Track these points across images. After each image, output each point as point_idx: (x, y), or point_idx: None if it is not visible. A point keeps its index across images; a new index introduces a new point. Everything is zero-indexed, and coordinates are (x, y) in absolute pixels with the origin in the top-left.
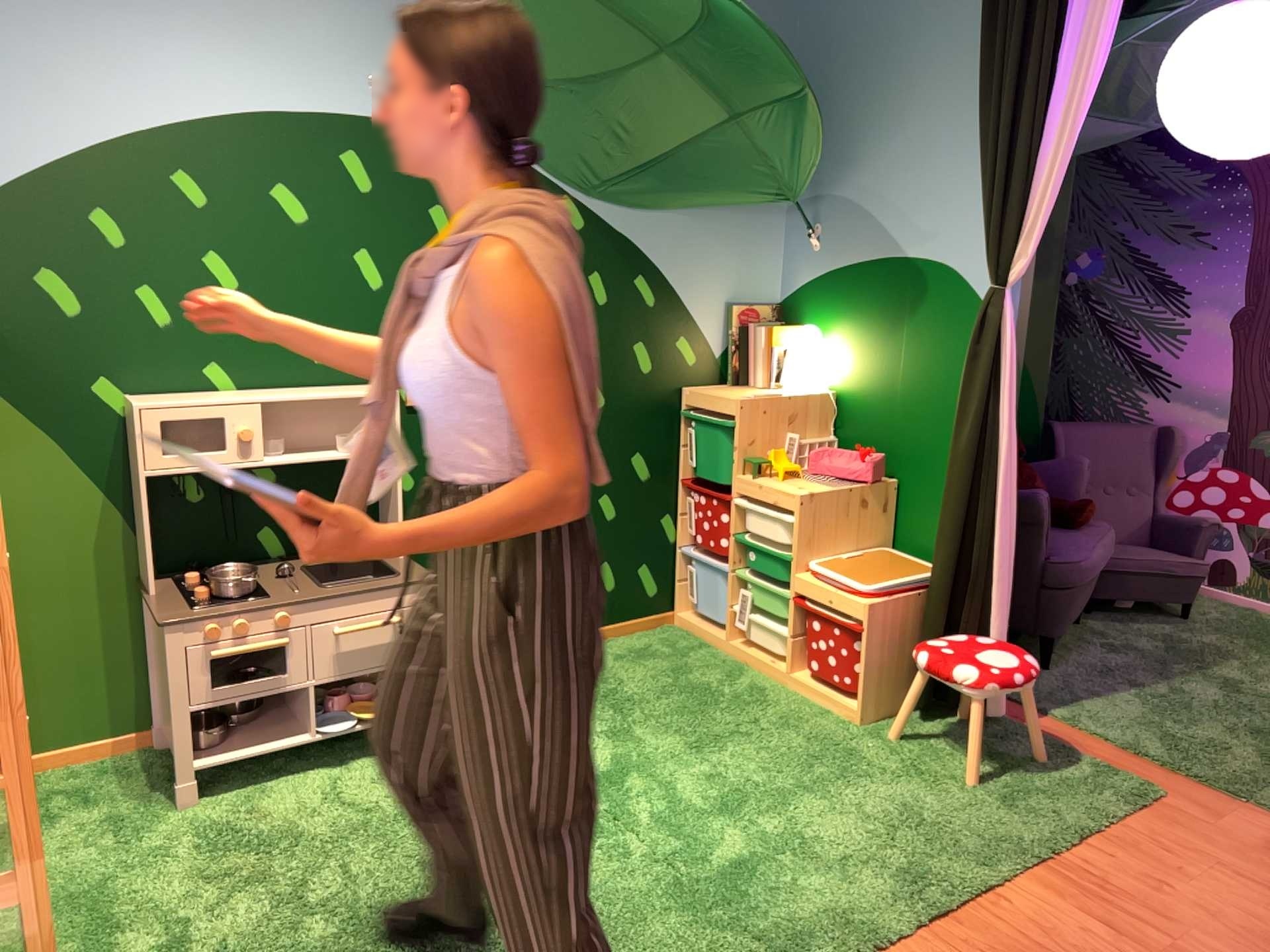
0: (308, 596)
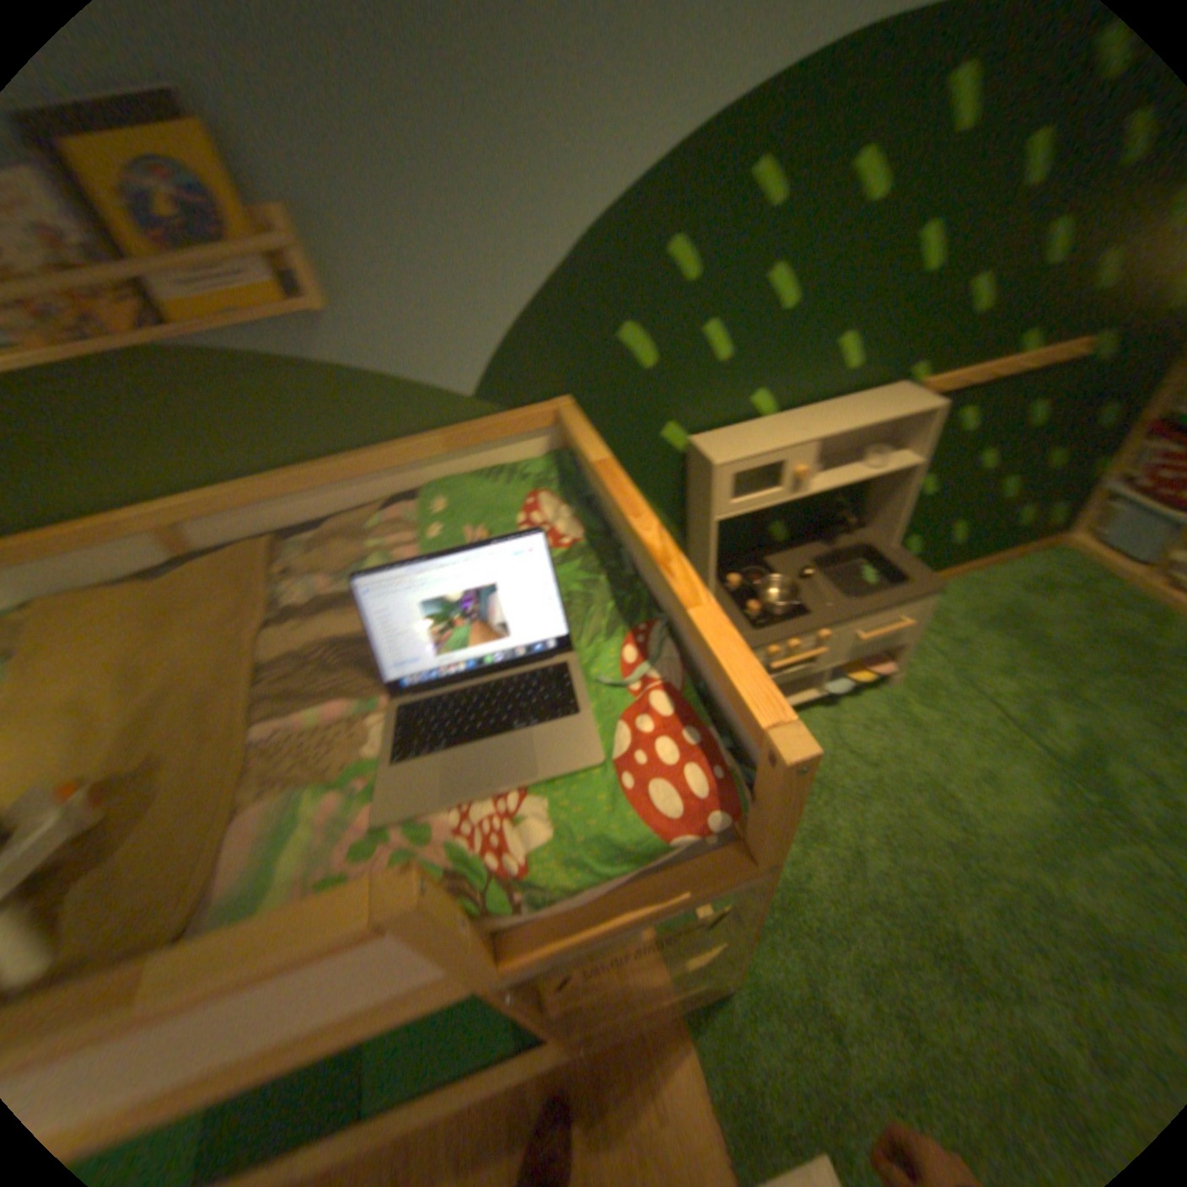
0: (844, 614)
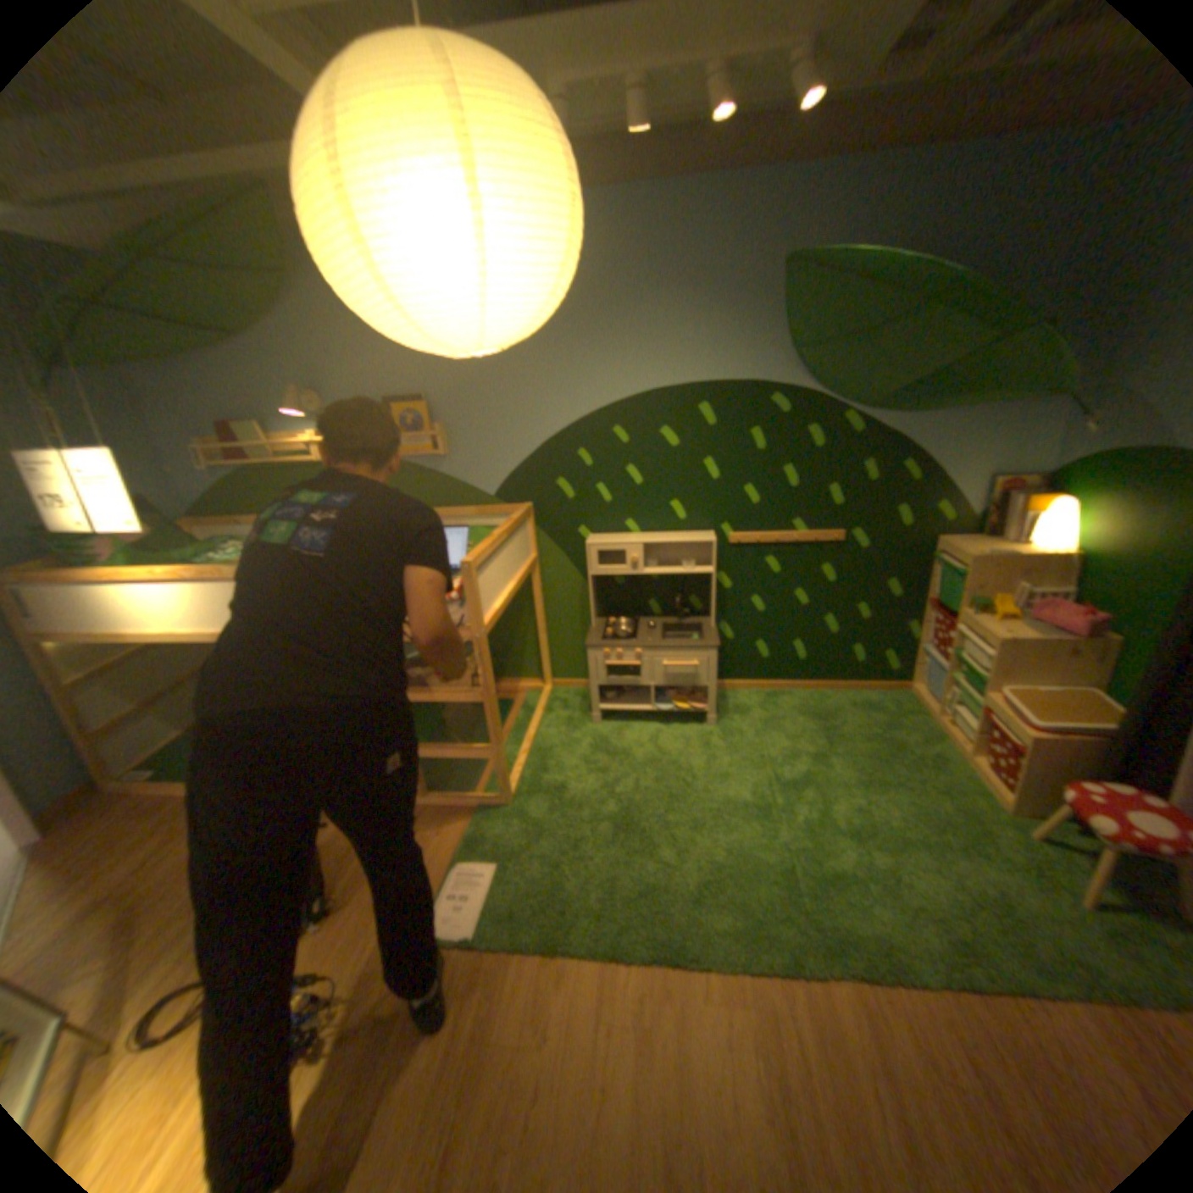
0: (651, 645)
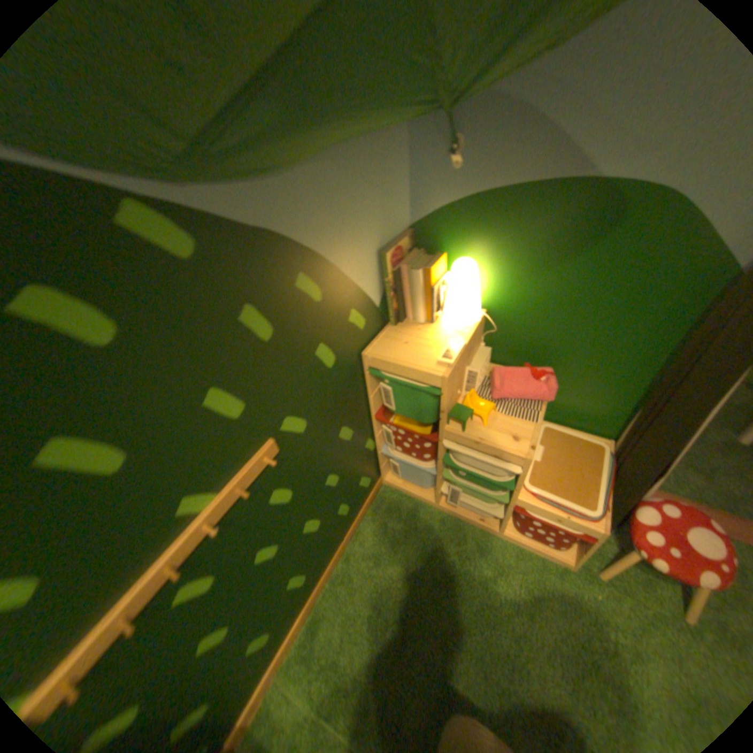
0: None
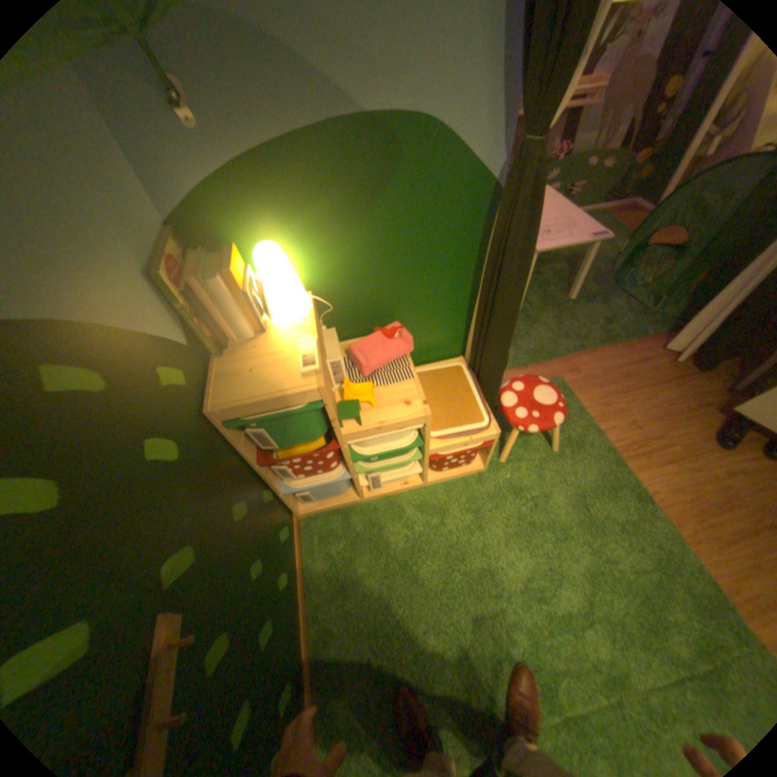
0: None
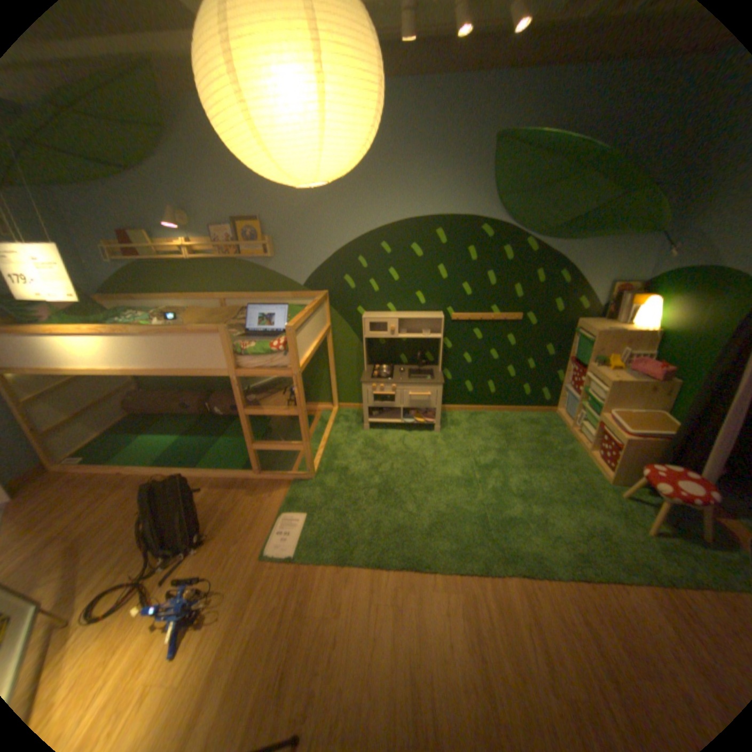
0: (401, 382)
